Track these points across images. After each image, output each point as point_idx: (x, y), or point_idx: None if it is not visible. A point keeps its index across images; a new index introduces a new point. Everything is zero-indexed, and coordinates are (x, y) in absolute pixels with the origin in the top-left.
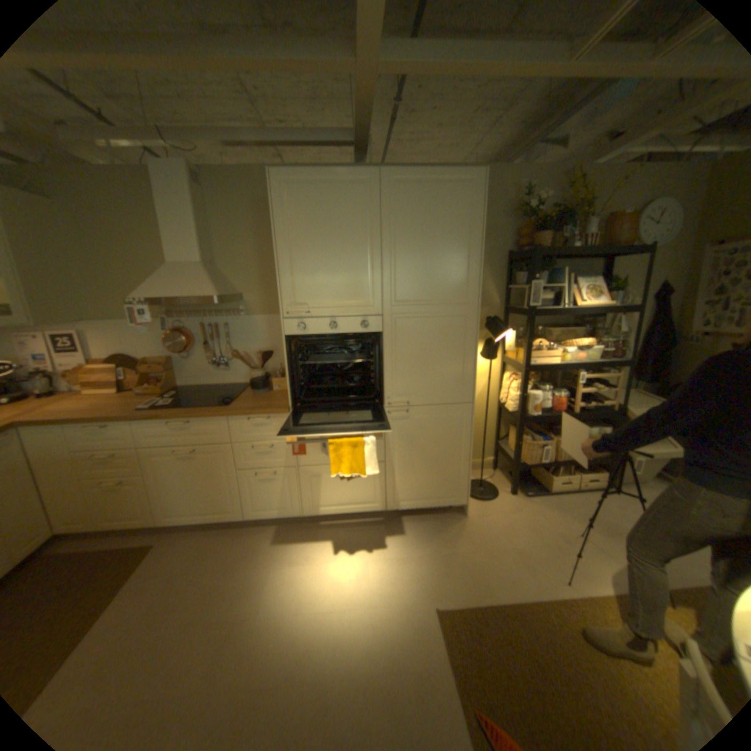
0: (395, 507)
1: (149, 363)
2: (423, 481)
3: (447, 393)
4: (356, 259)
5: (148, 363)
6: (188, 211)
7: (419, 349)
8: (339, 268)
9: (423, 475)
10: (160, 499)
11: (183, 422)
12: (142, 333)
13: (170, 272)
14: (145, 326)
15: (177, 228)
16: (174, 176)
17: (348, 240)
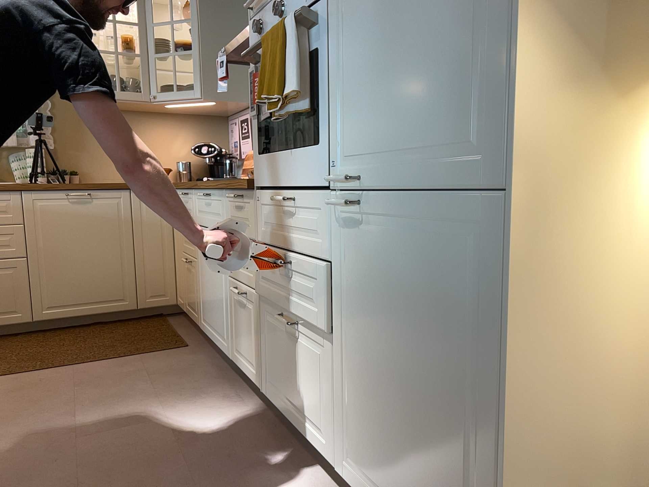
0: (351, 479)
1: None
2: (397, 446)
3: (448, 149)
4: None
5: None
6: None
7: (387, 8)
8: None
9: (397, 425)
10: (202, 292)
11: (209, 193)
12: None
13: None
14: None
15: None
16: None
17: None
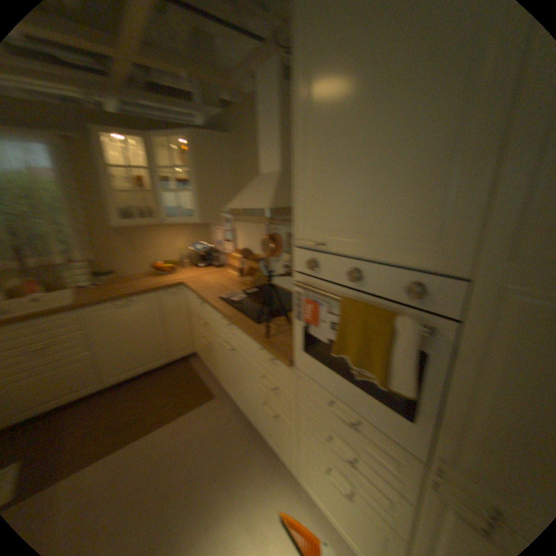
0: None
1: (257, 259)
2: None
3: None
4: (429, 129)
5: (256, 259)
6: (274, 115)
7: None
8: (383, 160)
9: None
10: (220, 369)
11: (228, 322)
12: (256, 234)
13: (255, 182)
14: (257, 229)
15: (266, 136)
16: (267, 79)
17: (415, 83)
